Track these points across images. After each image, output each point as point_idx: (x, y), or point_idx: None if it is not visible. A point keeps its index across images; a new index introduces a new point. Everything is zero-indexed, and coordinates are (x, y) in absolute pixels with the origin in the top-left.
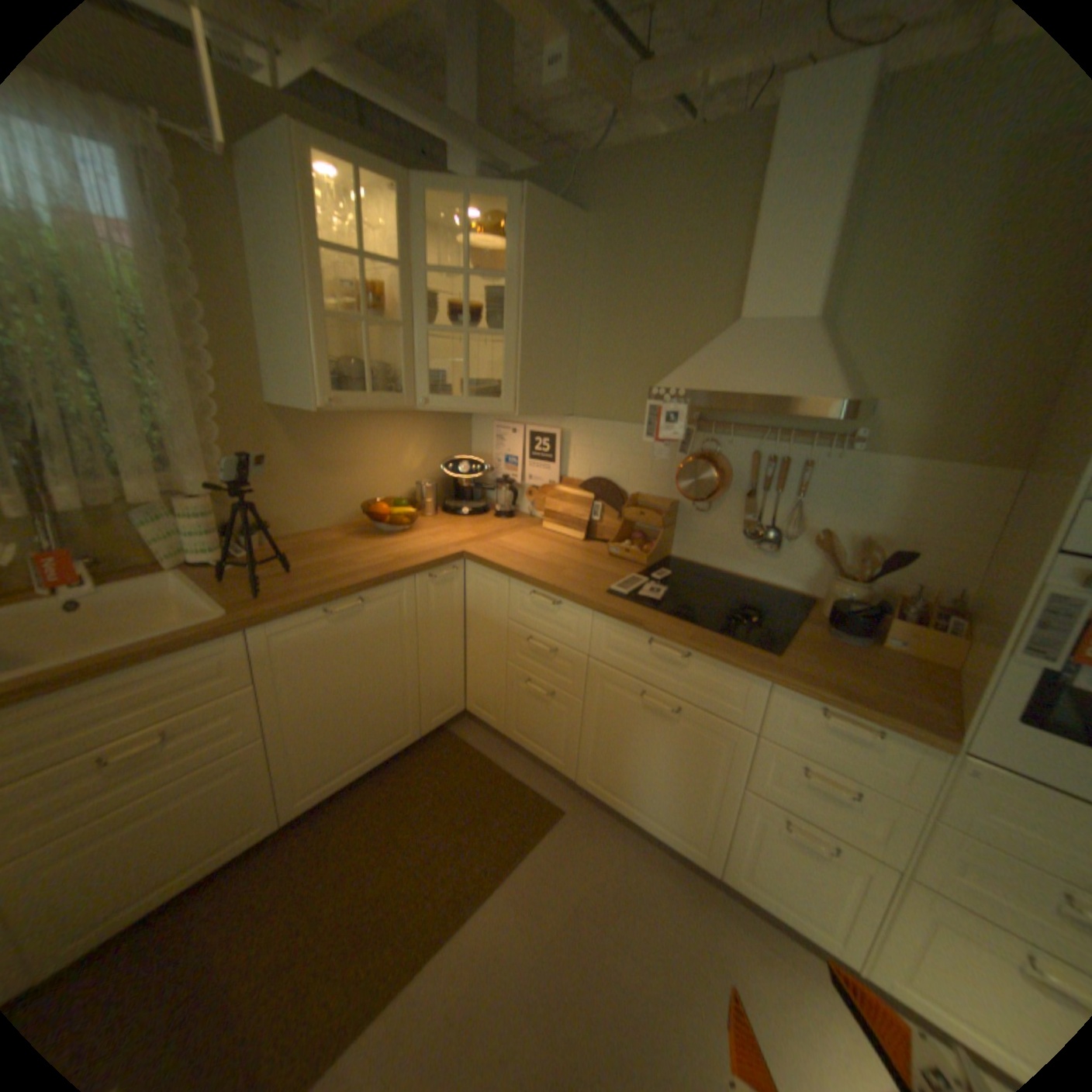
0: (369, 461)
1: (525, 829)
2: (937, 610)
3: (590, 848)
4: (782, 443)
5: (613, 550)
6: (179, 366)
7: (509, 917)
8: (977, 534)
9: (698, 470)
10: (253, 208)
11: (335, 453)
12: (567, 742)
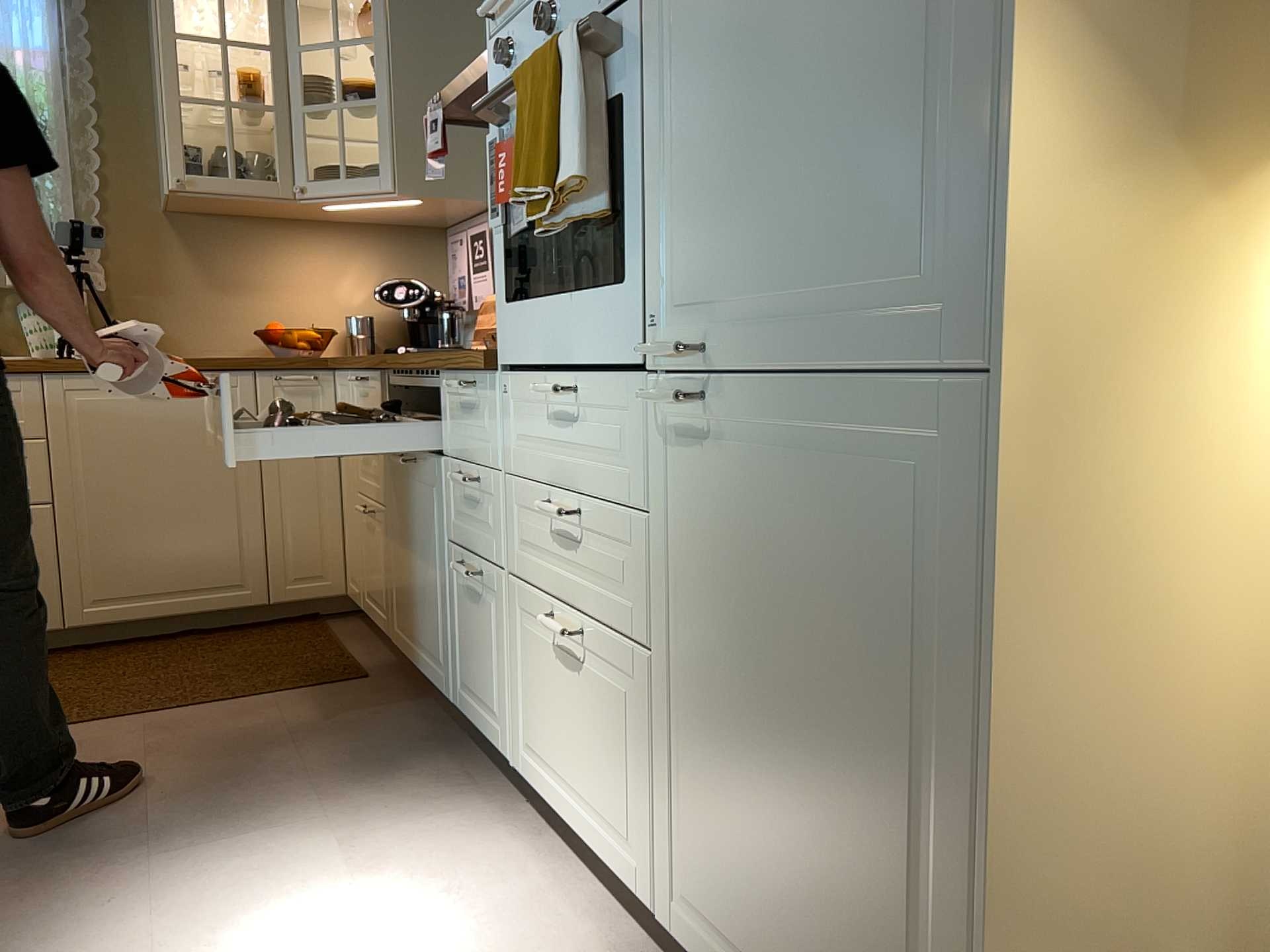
0: (286, 283)
1: (308, 679)
2: None
3: (363, 699)
4: None
5: None
6: (76, 168)
7: (211, 717)
8: None
9: None
10: (152, 22)
11: (241, 269)
12: (384, 579)
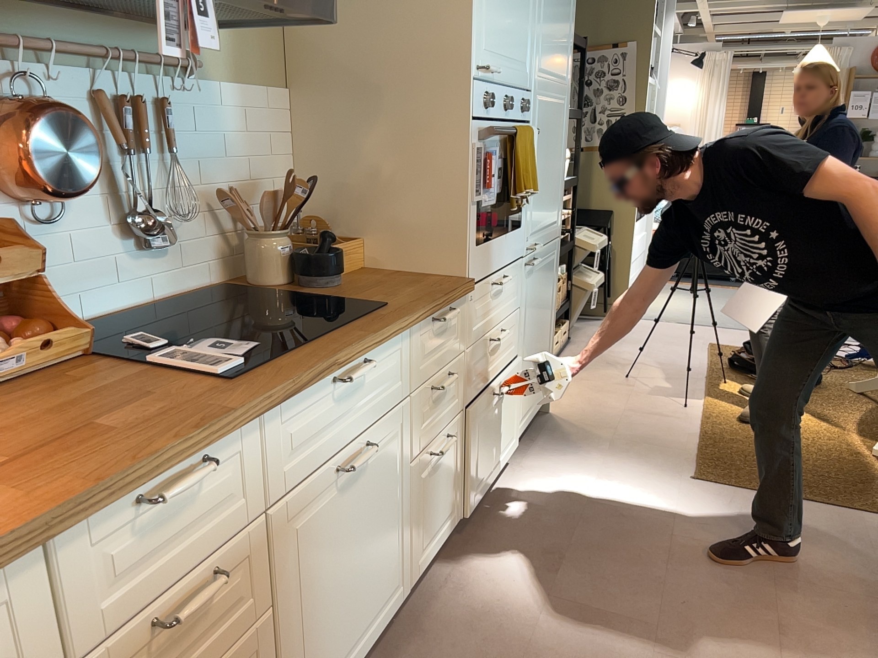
0: None
1: None
2: (328, 226)
3: None
4: (123, 73)
5: (7, 362)
6: None
7: None
8: (284, 155)
9: (60, 132)
10: None
11: None
12: None
